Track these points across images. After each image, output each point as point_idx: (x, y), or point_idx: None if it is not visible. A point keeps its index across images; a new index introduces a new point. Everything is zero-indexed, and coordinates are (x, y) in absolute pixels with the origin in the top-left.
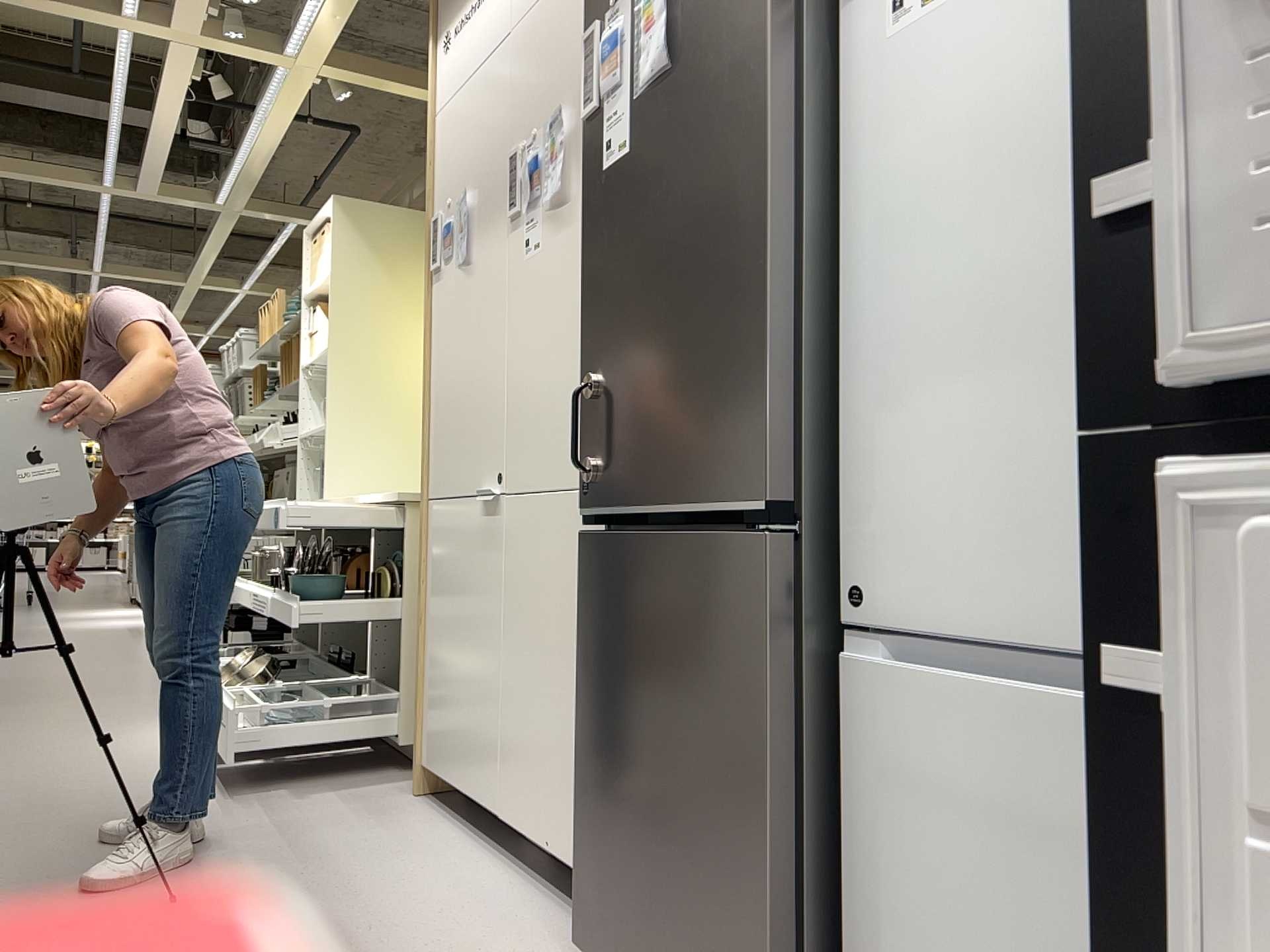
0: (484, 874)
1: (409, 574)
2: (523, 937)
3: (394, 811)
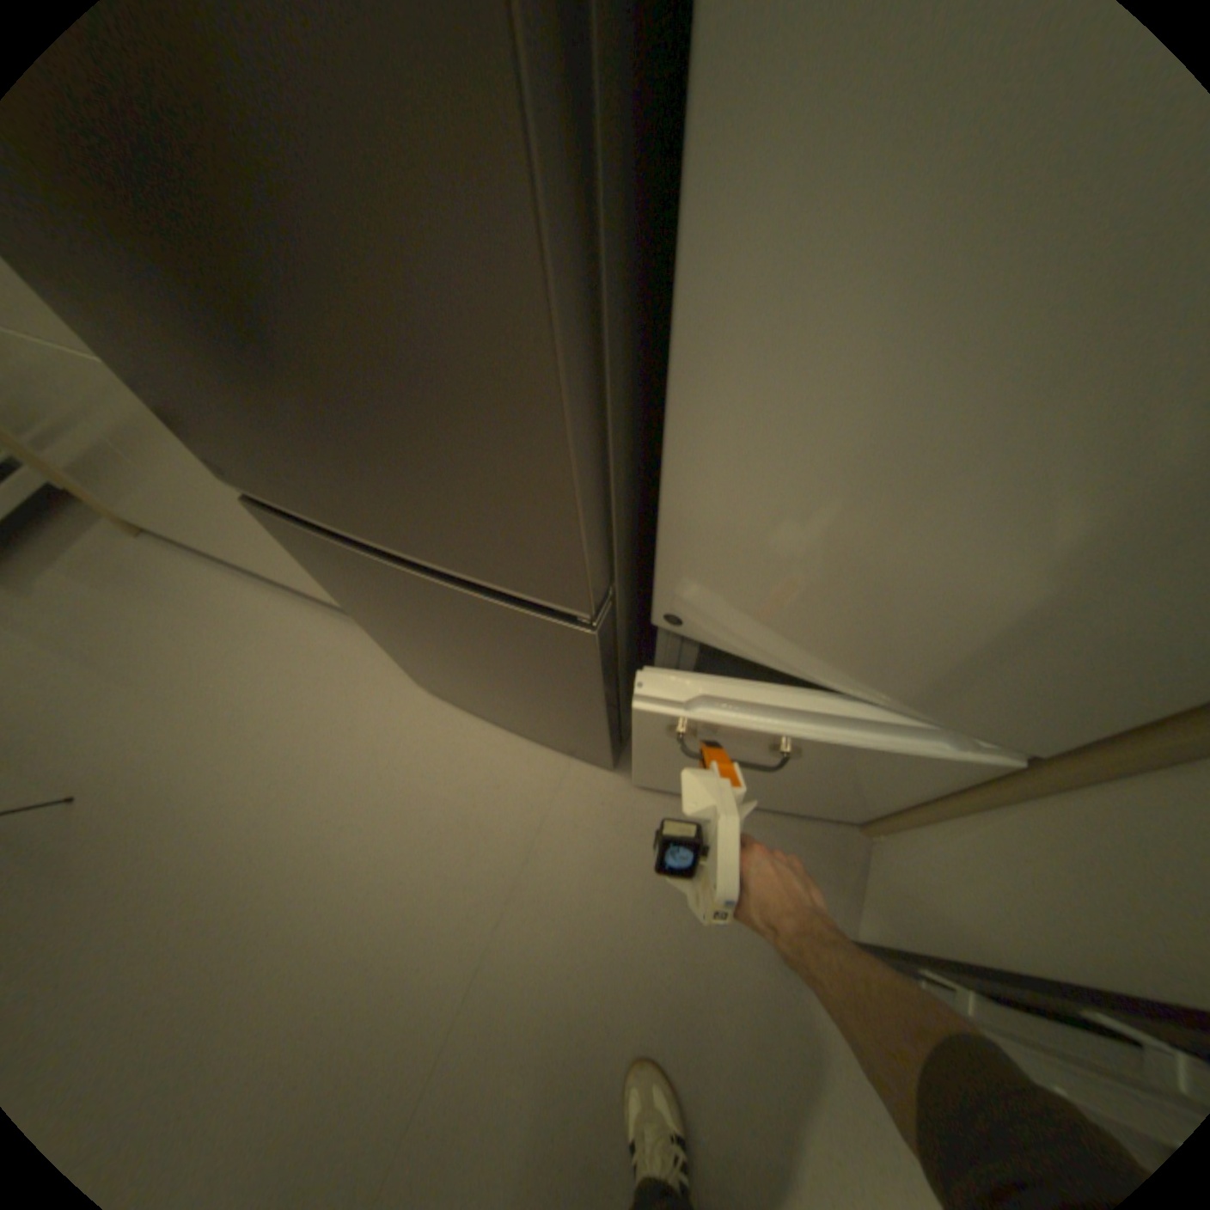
0: (282, 616)
1: None
2: (365, 673)
3: (135, 568)
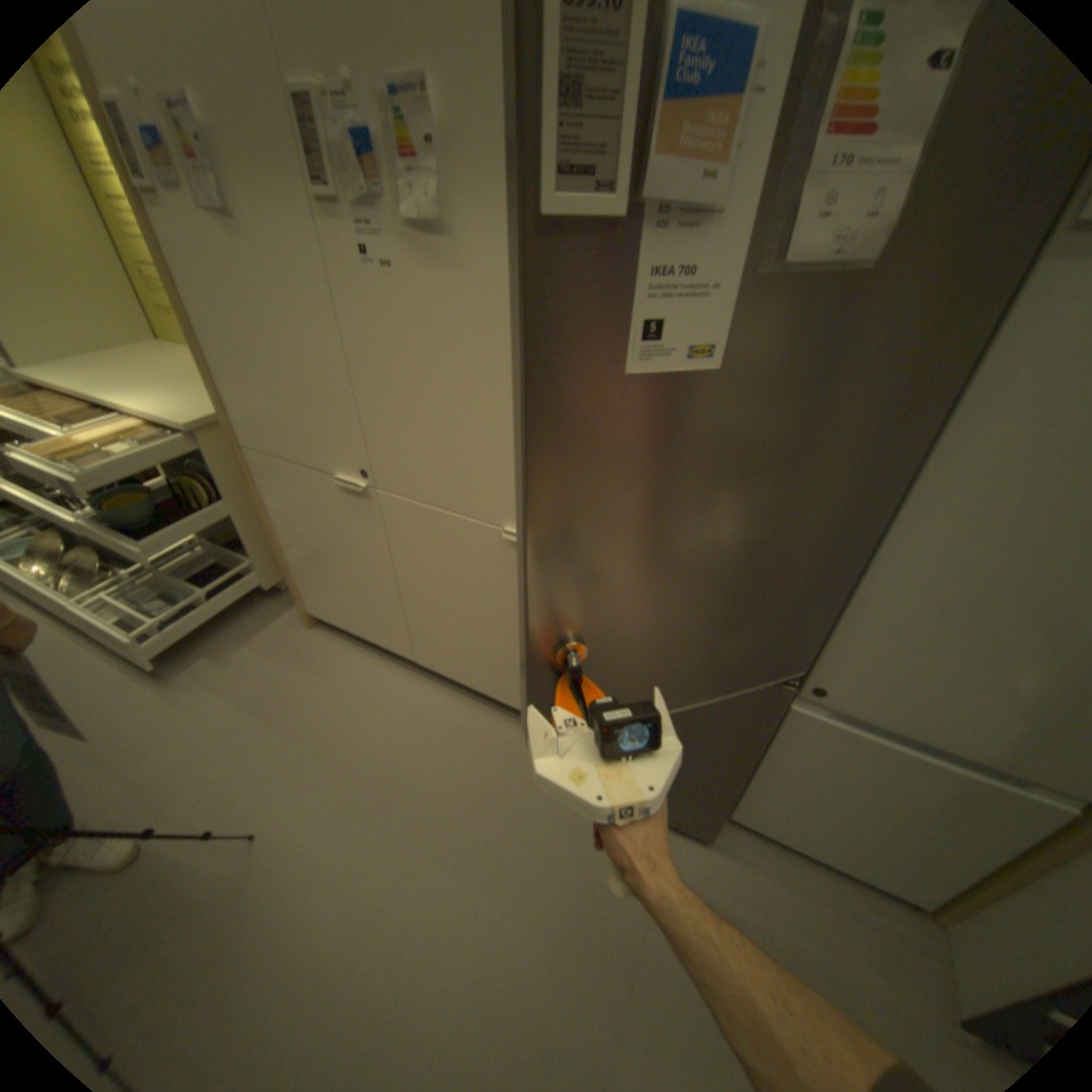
0: (425, 697)
1: (223, 483)
2: (494, 748)
3: (309, 651)
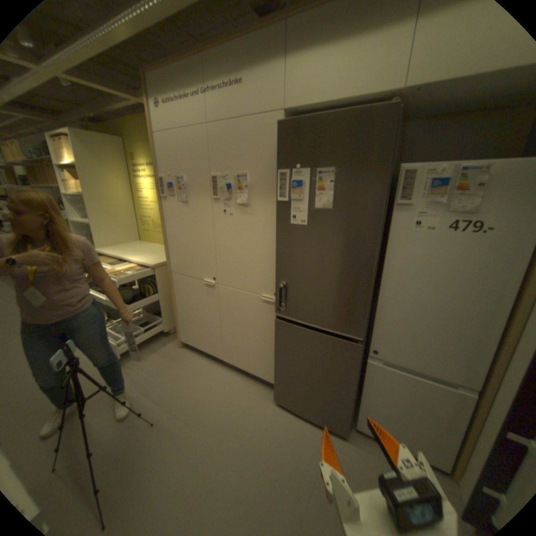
0: (225, 376)
1: (159, 287)
2: (253, 397)
3: (179, 357)
